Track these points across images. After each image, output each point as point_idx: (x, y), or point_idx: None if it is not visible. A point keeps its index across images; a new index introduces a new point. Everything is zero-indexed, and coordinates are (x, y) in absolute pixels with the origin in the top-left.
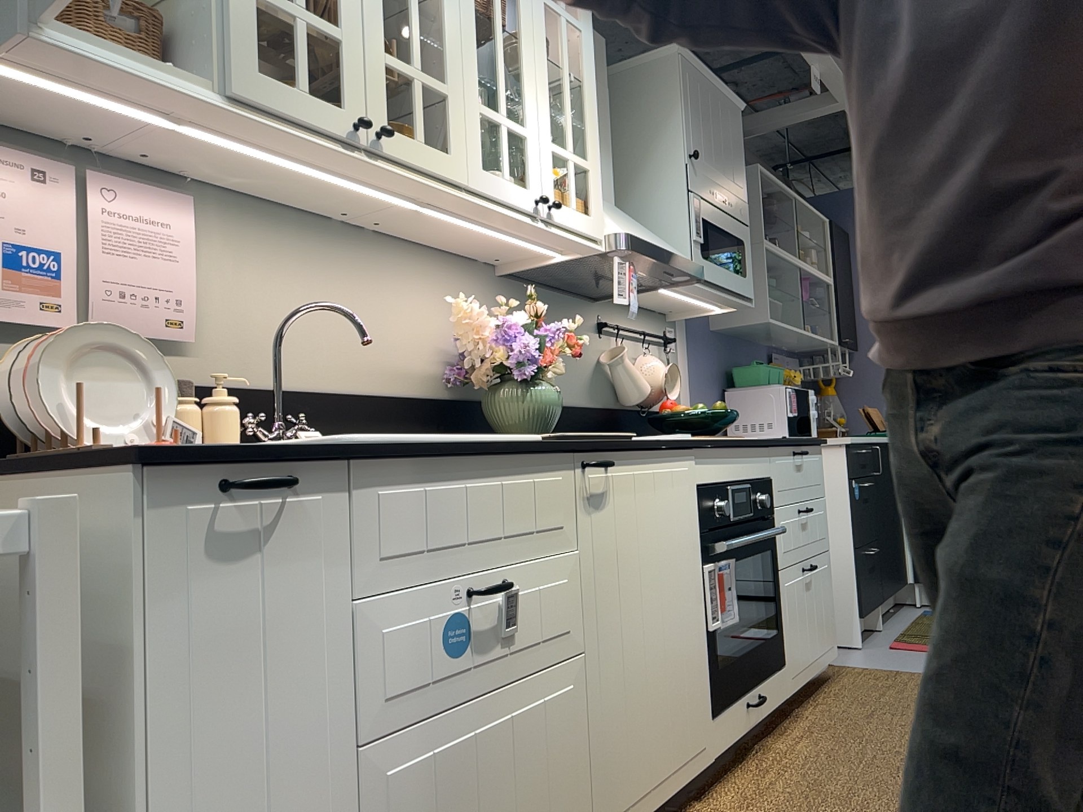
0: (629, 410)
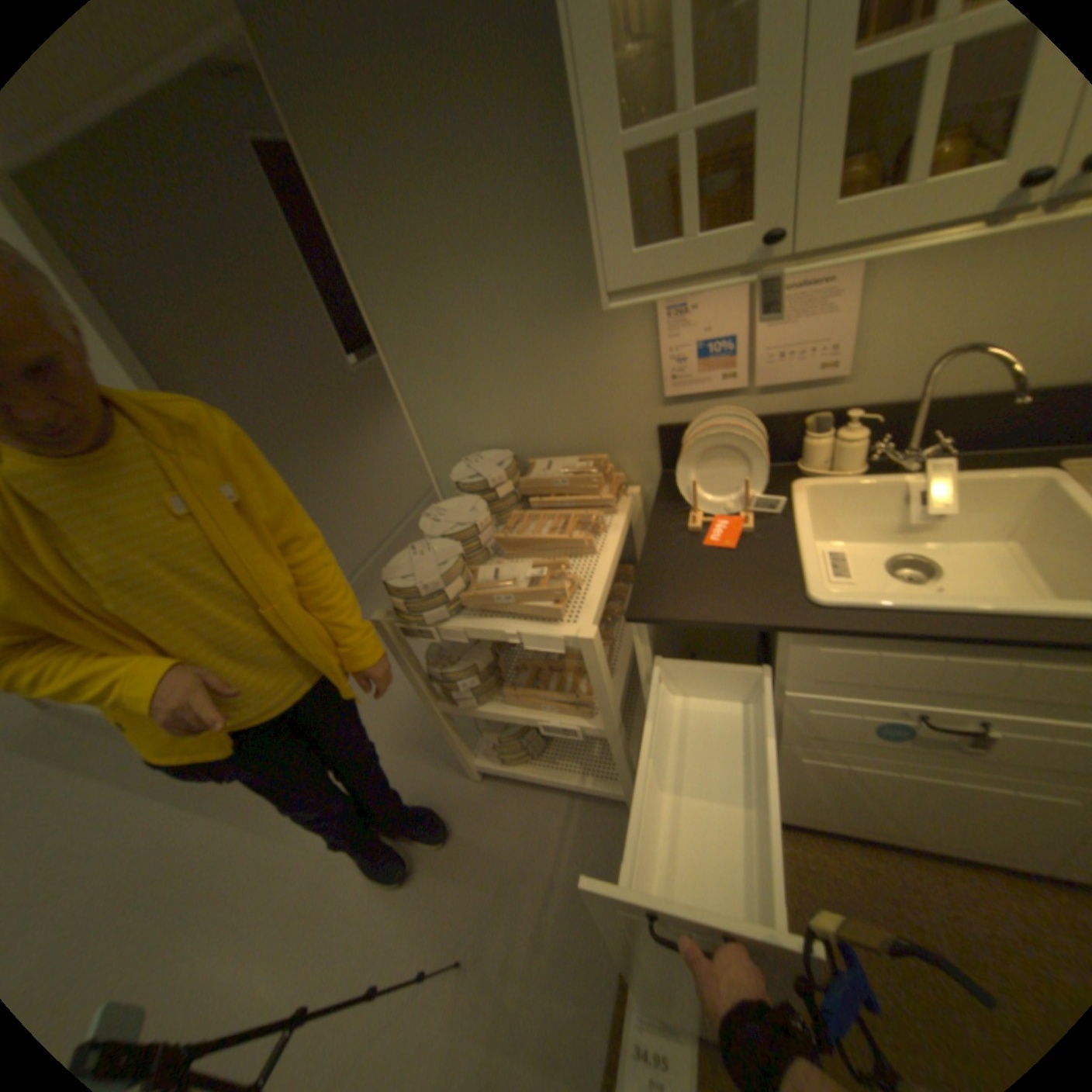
0: None
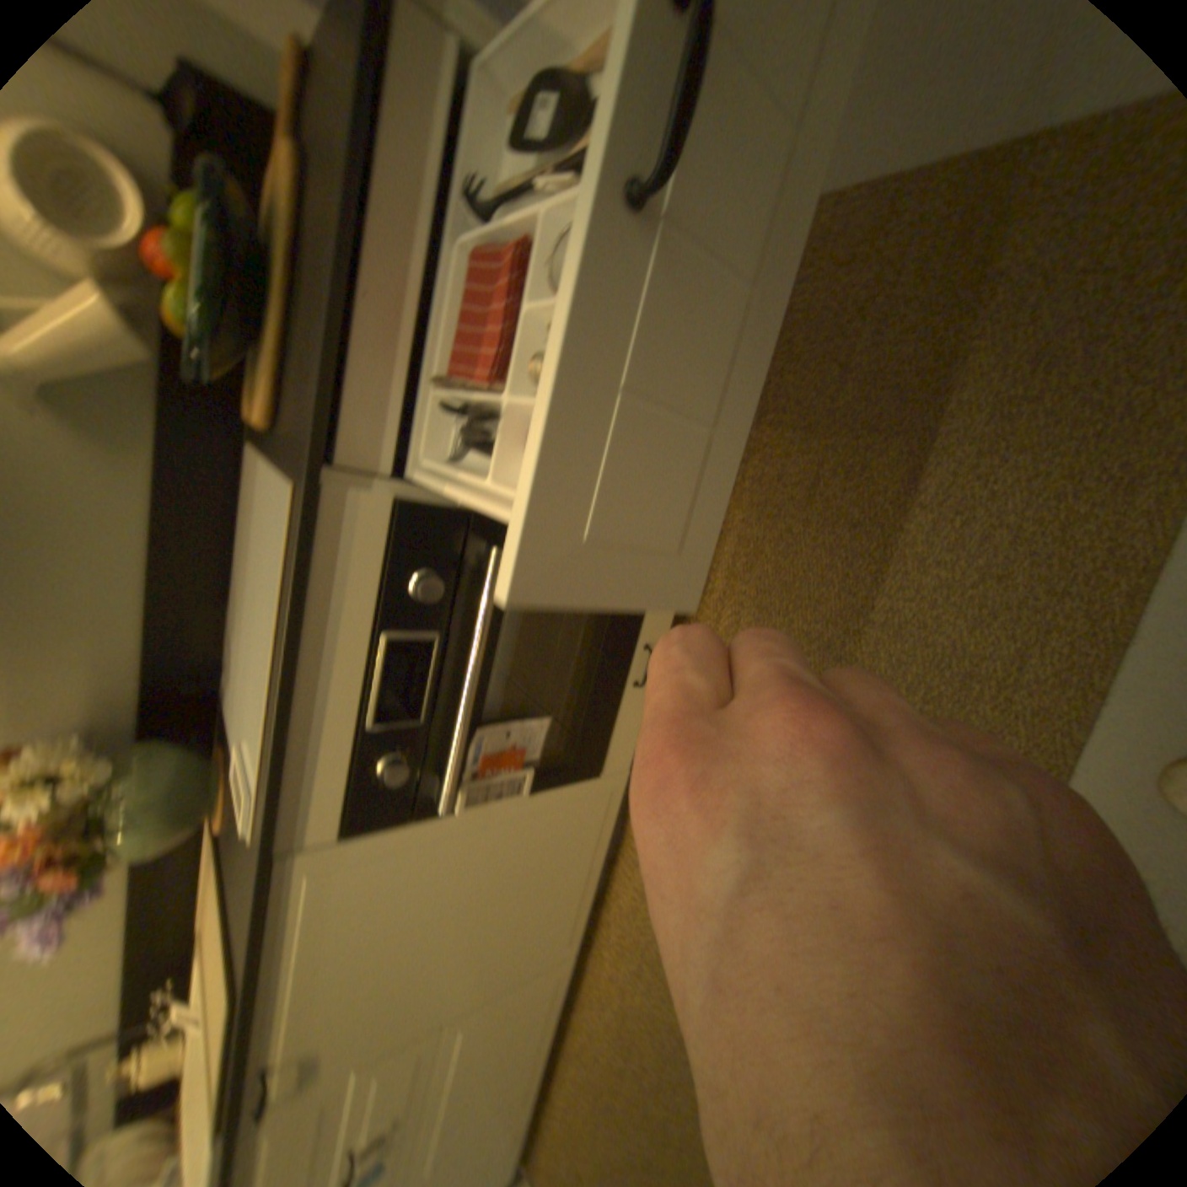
0: (165, 329)
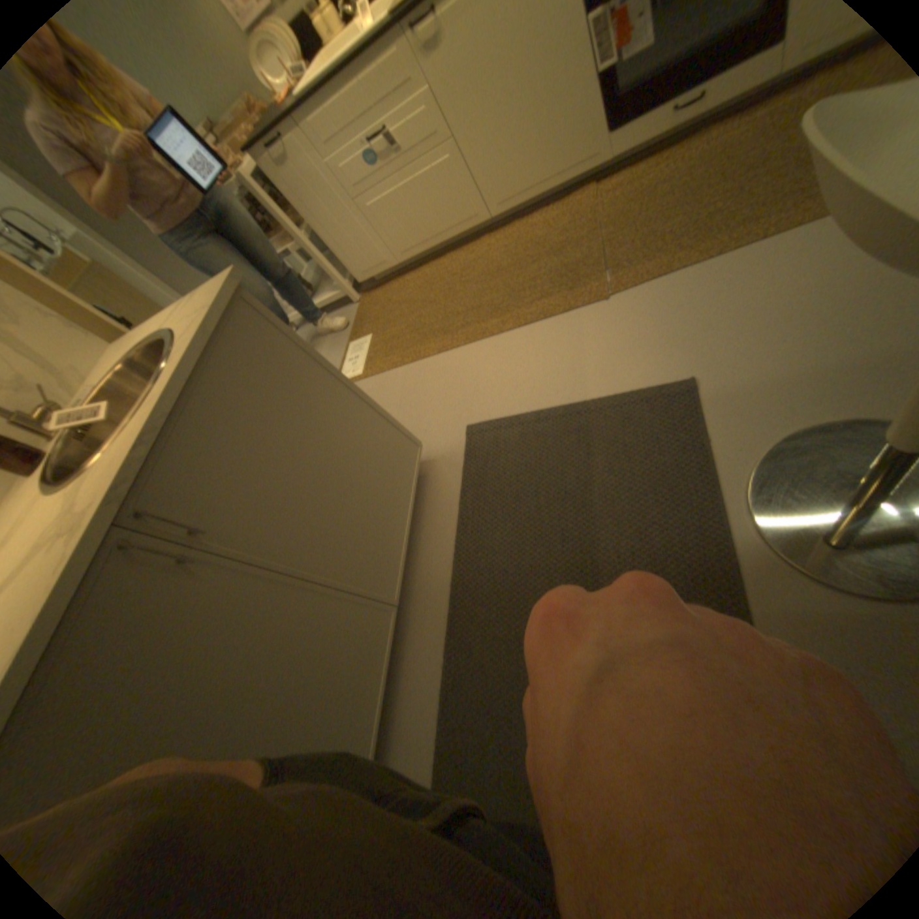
0: None
